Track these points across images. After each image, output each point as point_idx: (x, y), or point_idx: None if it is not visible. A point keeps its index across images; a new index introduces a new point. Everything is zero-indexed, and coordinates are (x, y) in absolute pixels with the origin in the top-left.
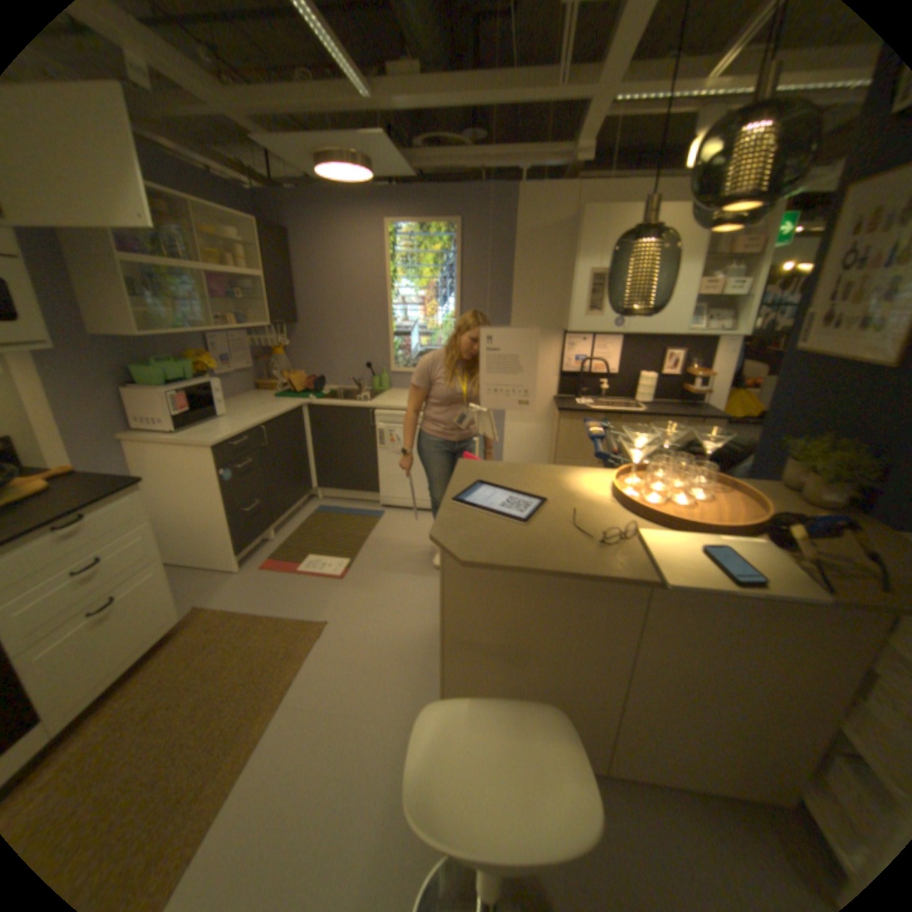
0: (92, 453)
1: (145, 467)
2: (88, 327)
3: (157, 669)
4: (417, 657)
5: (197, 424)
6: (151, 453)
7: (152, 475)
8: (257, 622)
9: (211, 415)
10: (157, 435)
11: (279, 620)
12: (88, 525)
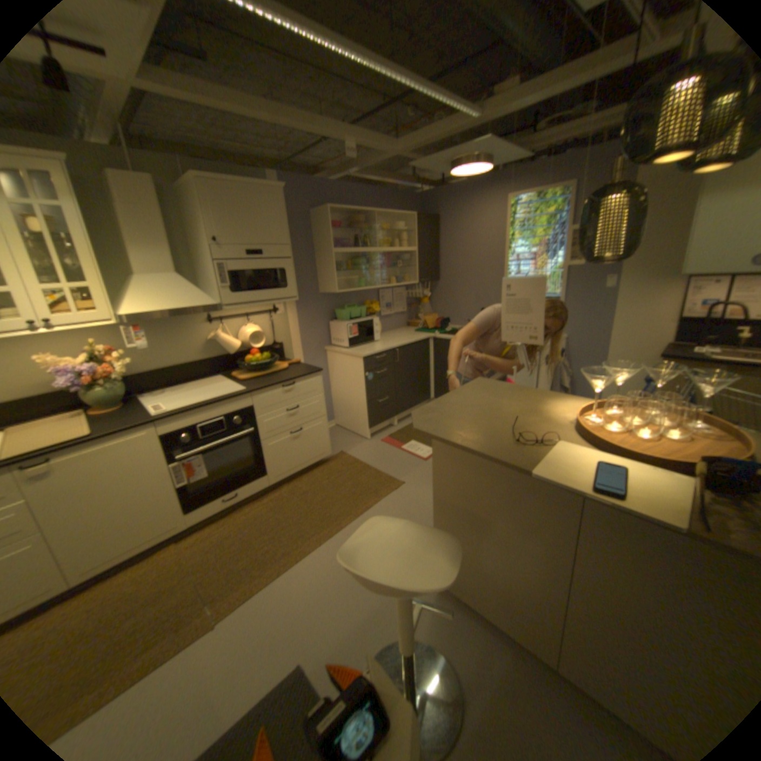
0: (313, 355)
1: (334, 366)
2: (320, 288)
3: (316, 474)
4: None
5: (362, 344)
6: (338, 358)
7: (337, 371)
8: (368, 468)
9: (370, 339)
10: (341, 349)
11: (379, 471)
12: (296, 387)
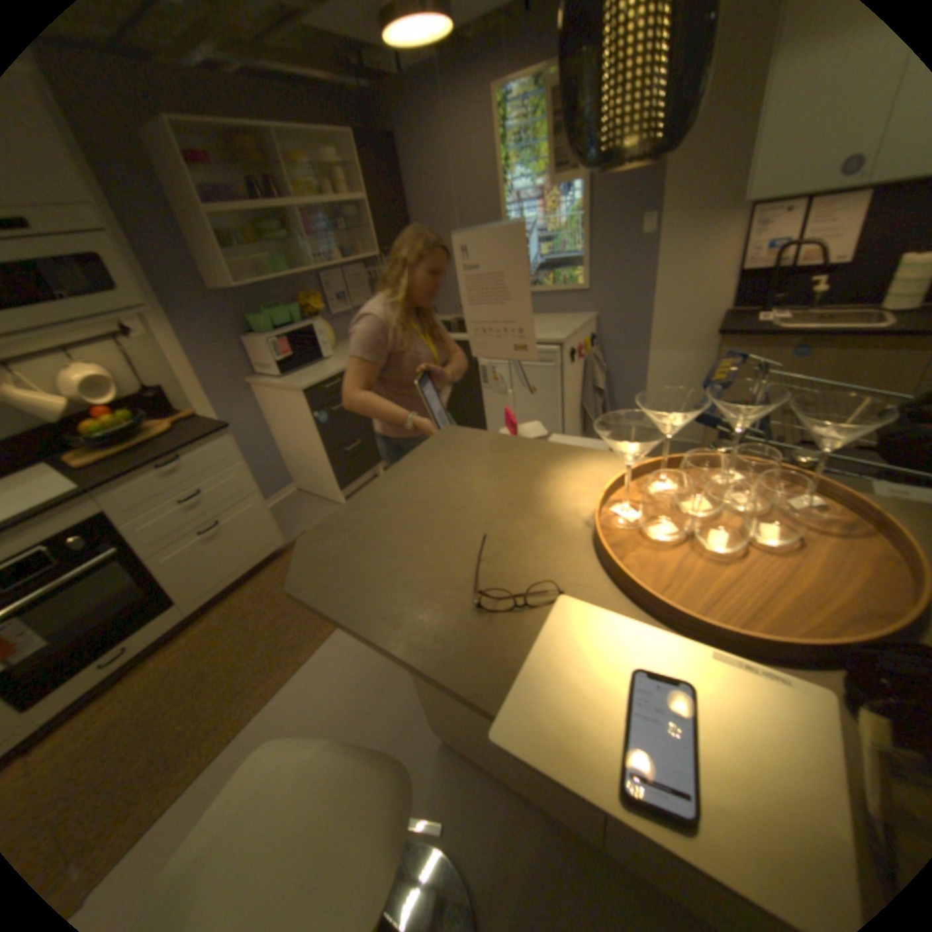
0: (223, 396)
1: (266, 407)
2: (203, 282)
3: (262, 579)
4: None
5: (303, 366)
6: (266, 394)
7: (272, 414)
8: None
9: (314, 357)
10: (267, 379)
11: None
12: (182, 463)
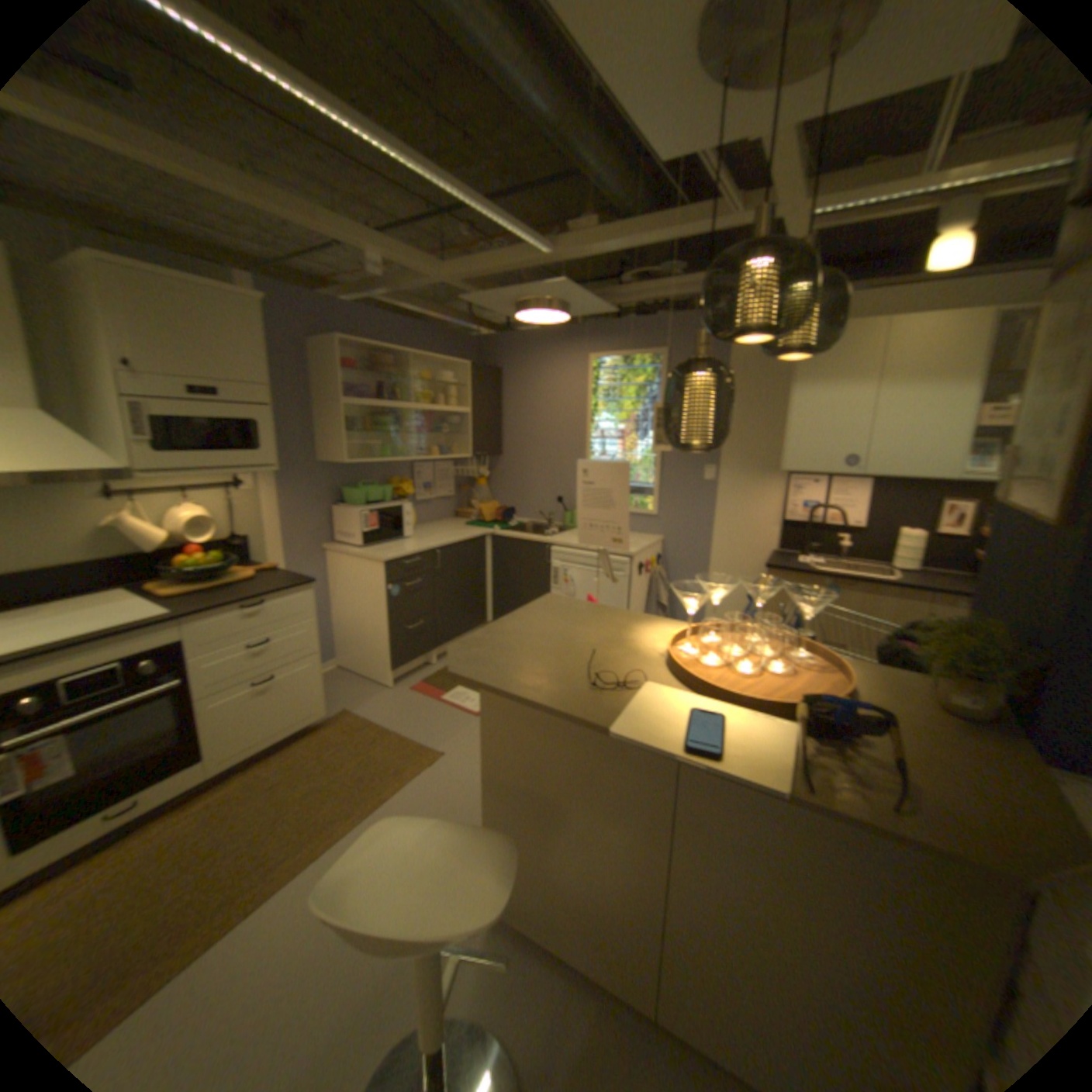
0: (303, 557)
1: (340, 575)
2: (320, 455)
3: (298, 751)
4: None
5: (386, 542)
6: (345, 562)
7: (343, 583)
8: (388, 736)
9: (399, 535)
10: (351, 548)
11: (405, 739)
12: (269, 609)
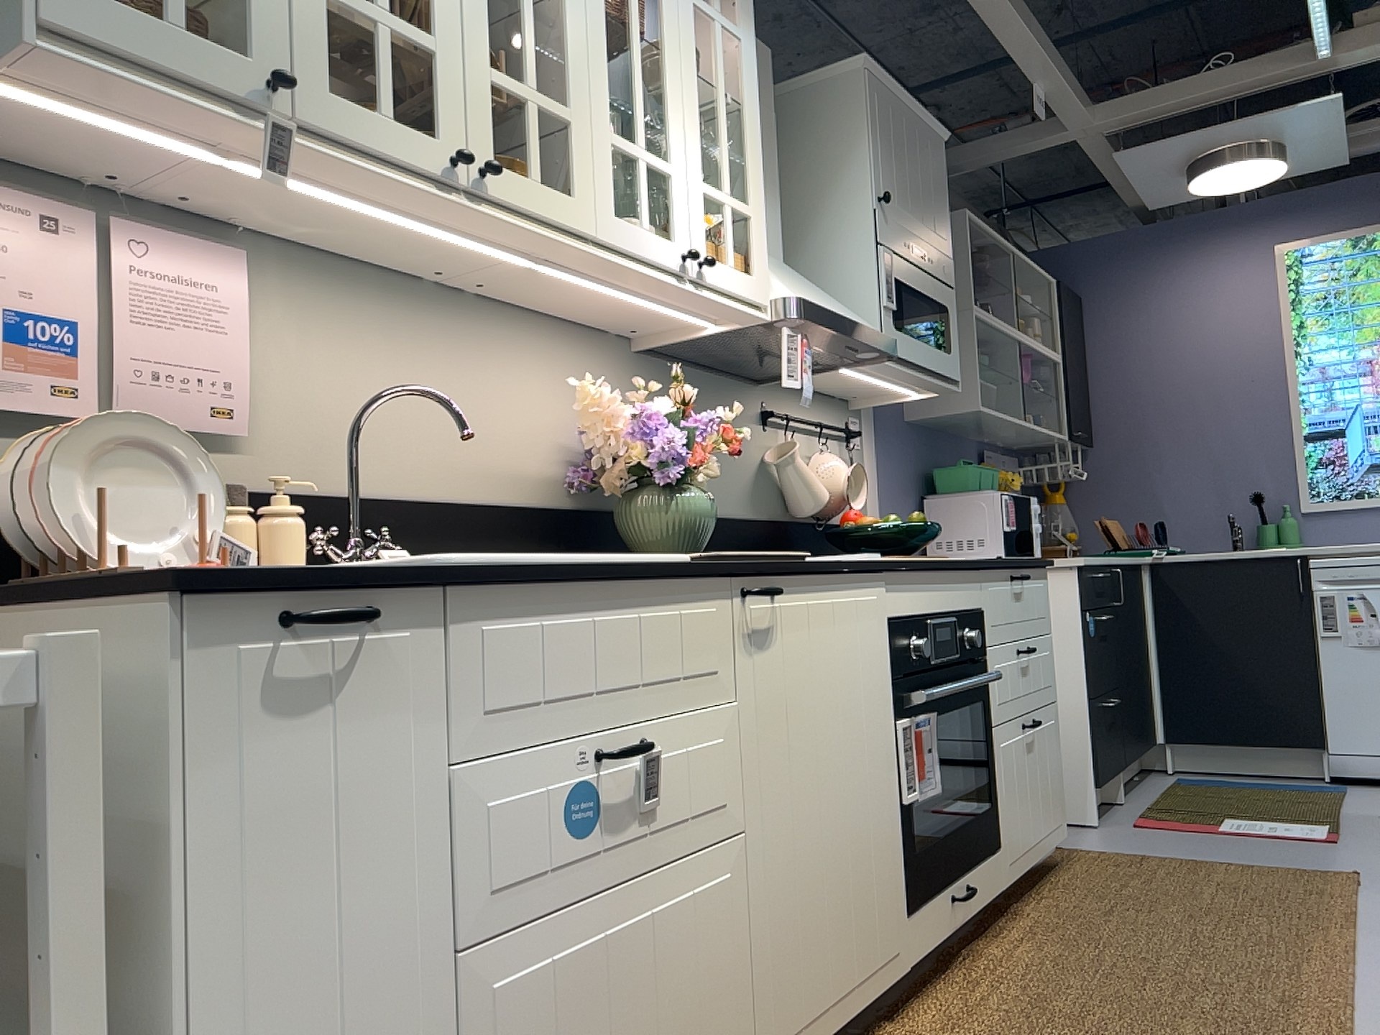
0: None
1: None
2: (907, 410)
3: (1070, 881)
4: None
5: None
6: None
7: None
8: (1203, 862)
9: (1030, 550)
10: None
11: (1245, 864)
12: (1026, 592)
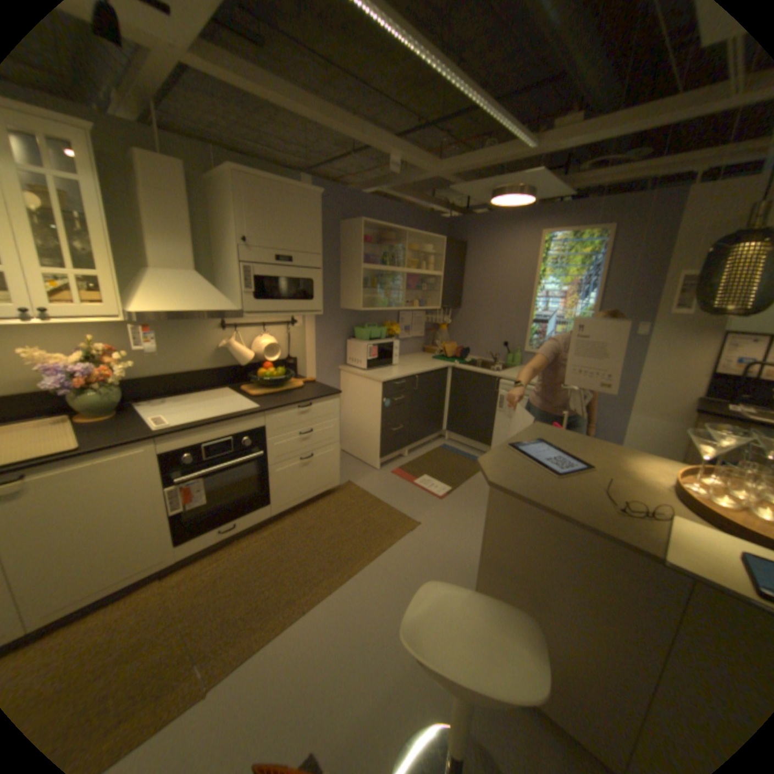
0: (326, 374)
1: (347, 388)
2: (341, 304)
3: (322, 506)
4: (476, 579)
5: (379, 367)
6: (352, 379)
7: (350, 393)
8: (379, 504)
9: (388, 363)
10: (357, 370)
11: (391, 508)
12: (312, 409)
